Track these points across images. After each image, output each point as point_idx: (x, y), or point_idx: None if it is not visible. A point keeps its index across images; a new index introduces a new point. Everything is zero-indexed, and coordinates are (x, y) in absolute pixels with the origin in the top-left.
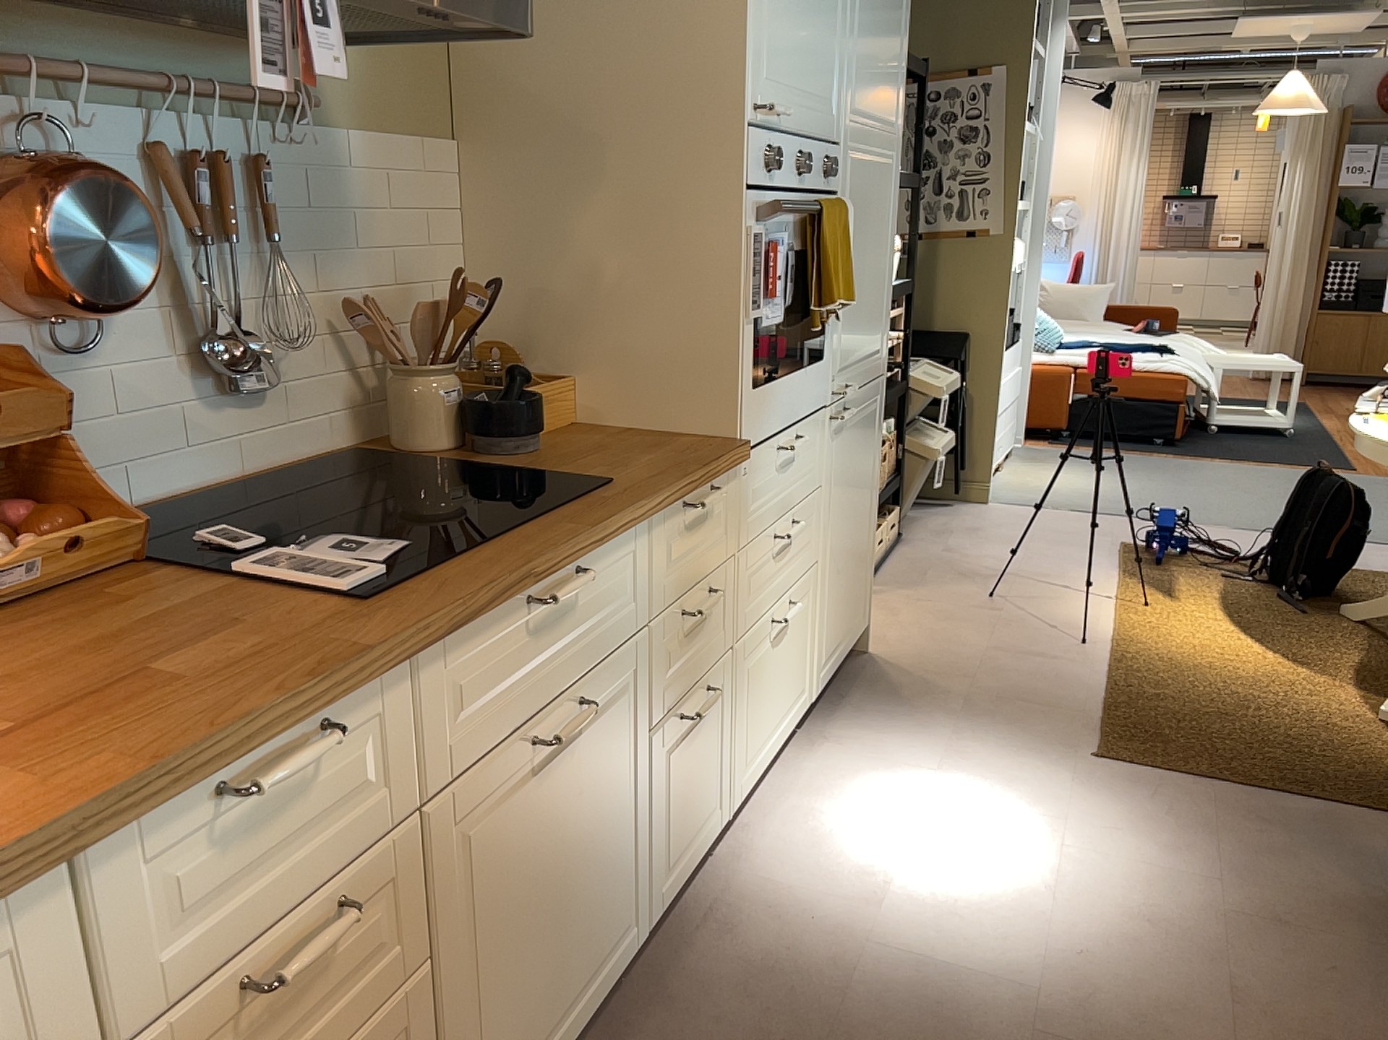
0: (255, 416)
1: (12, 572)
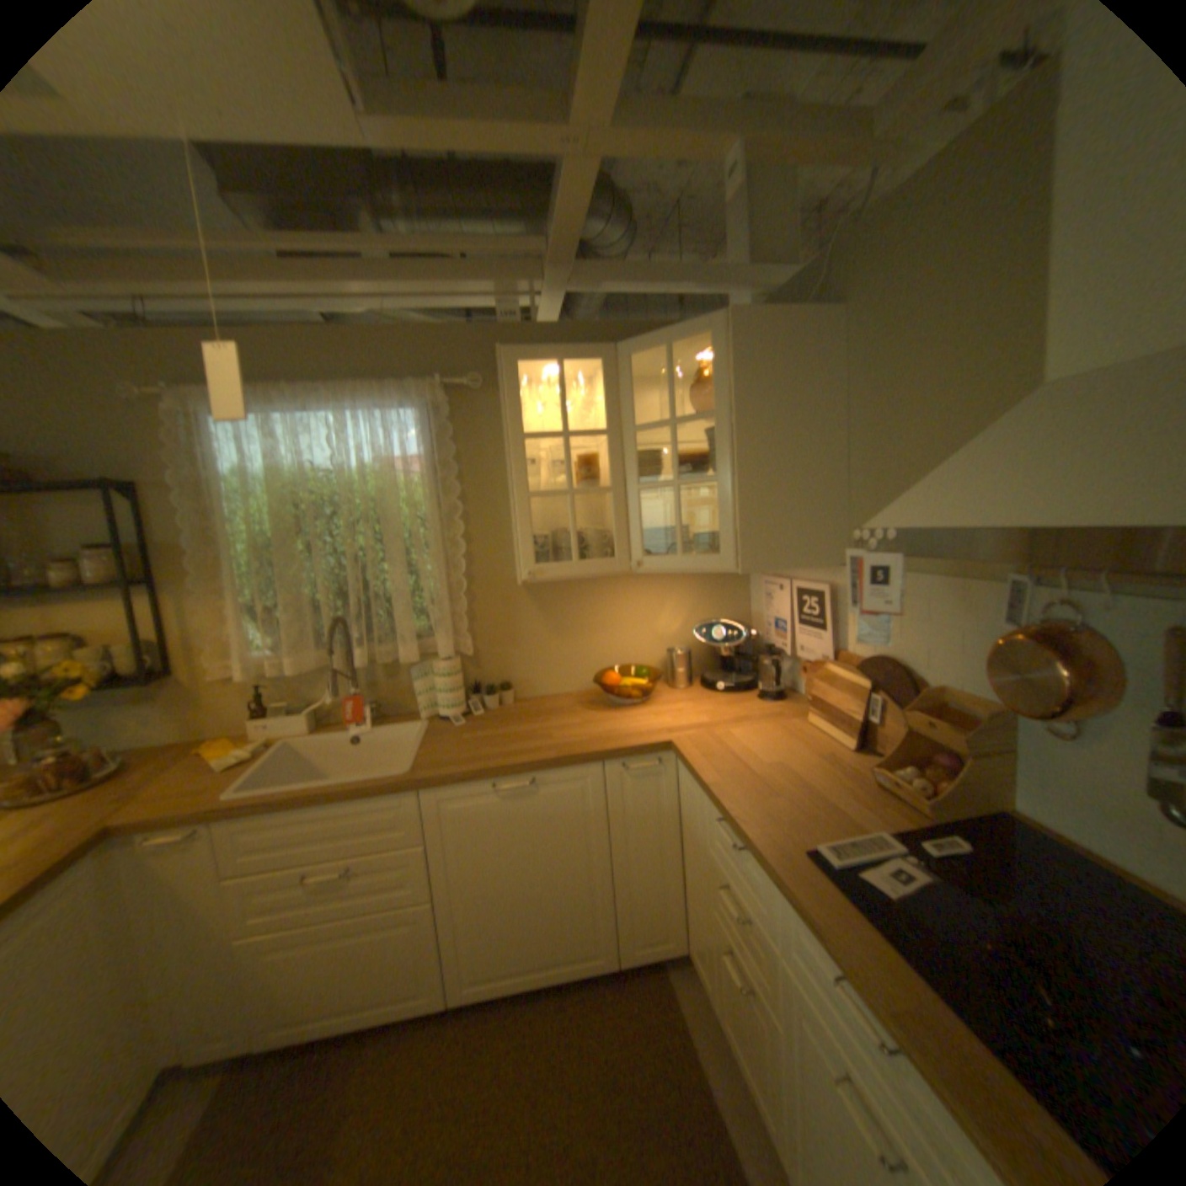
0: None
1: (881, 779)
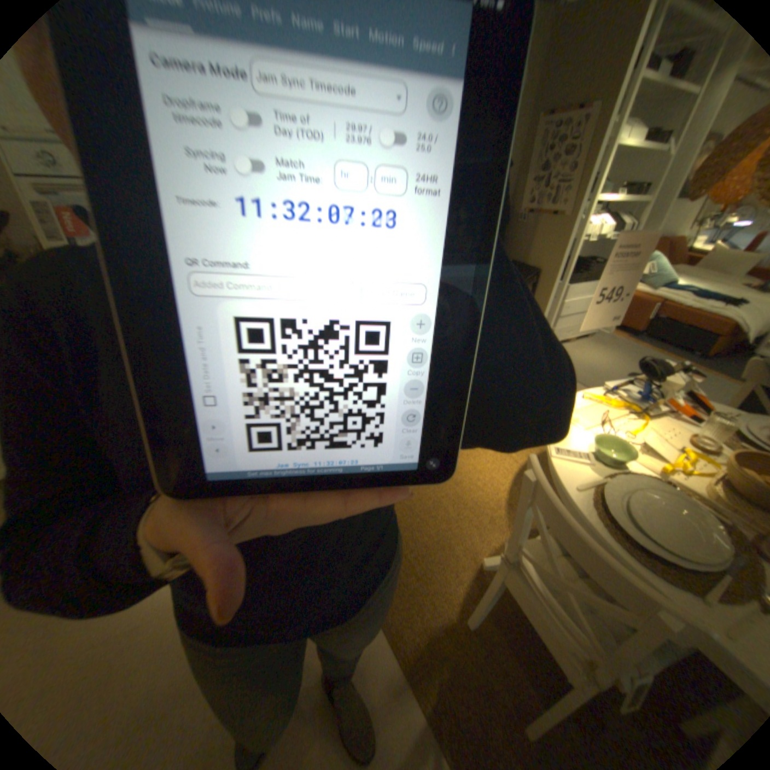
0: None
1: None
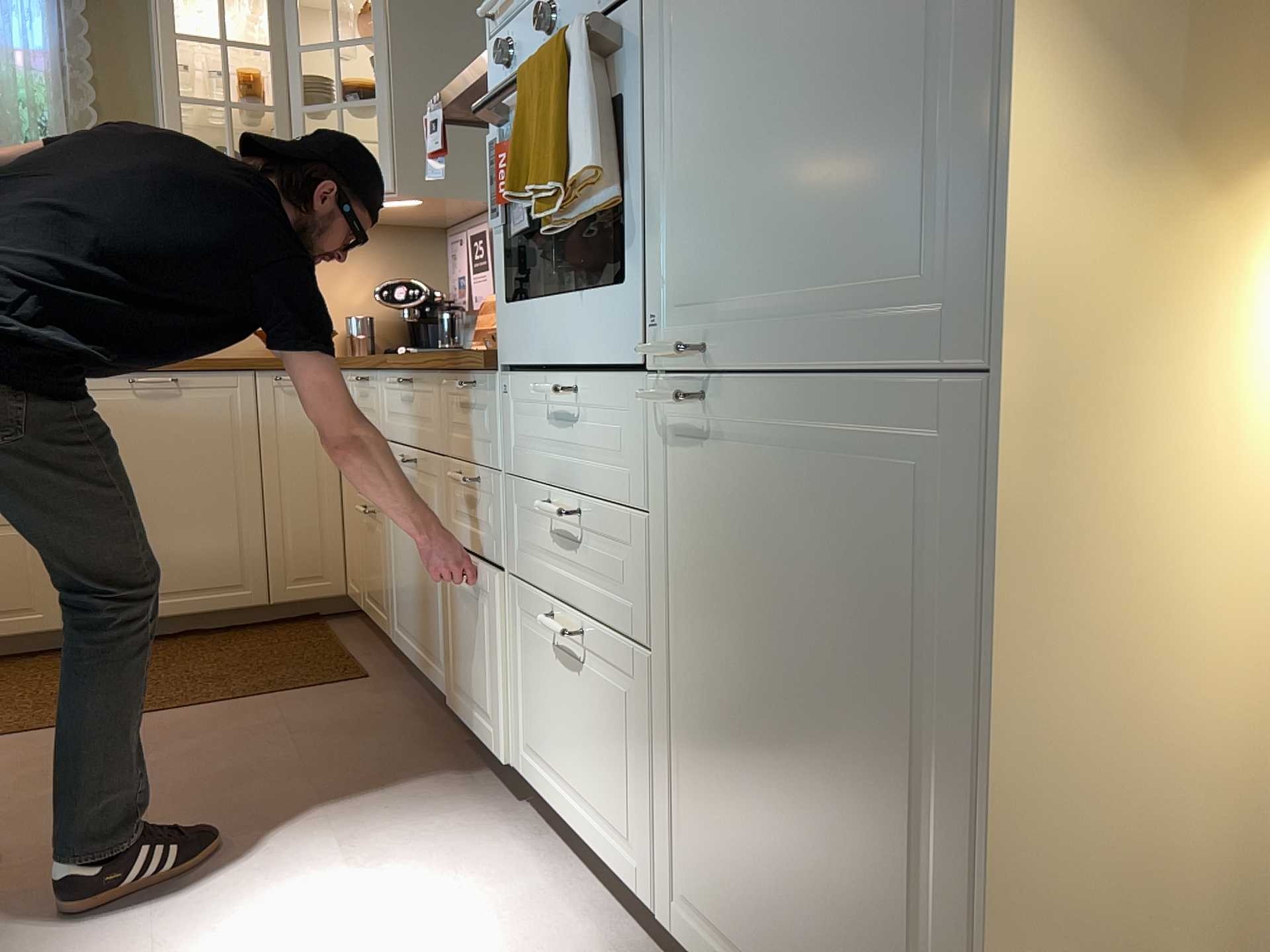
0: None
1: None
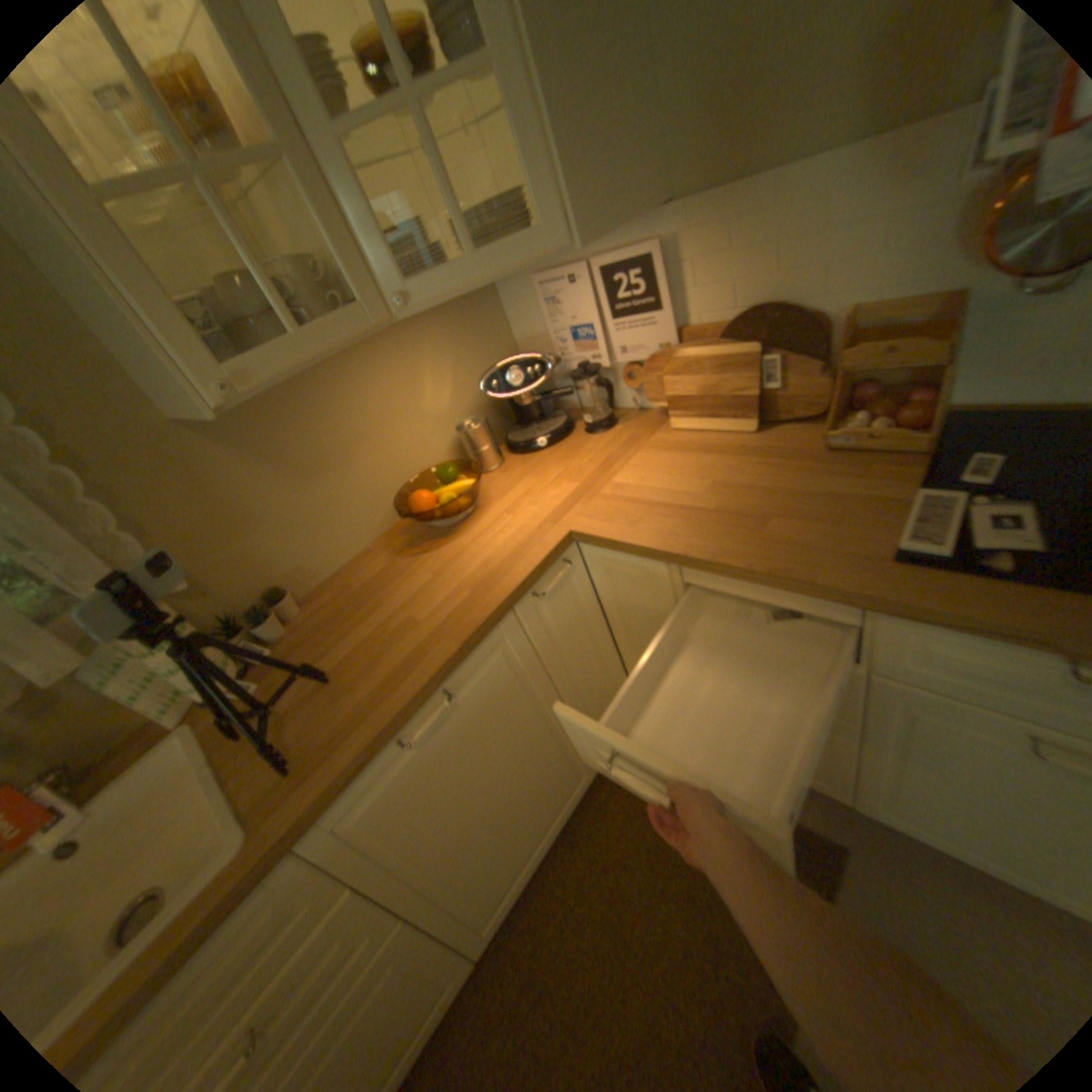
0: None
1: (840, 437)
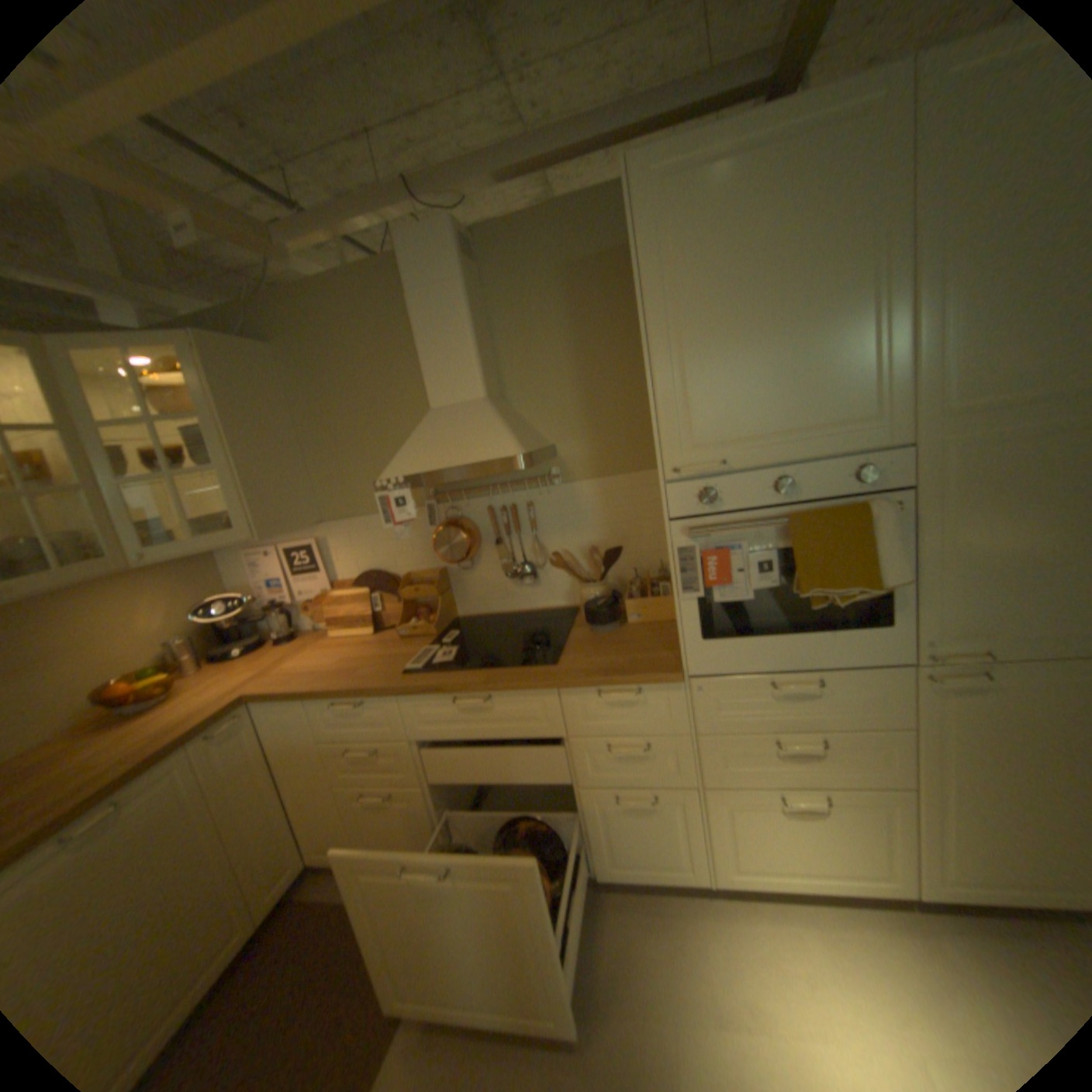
0: (535, 590)
1: (402, 632)
